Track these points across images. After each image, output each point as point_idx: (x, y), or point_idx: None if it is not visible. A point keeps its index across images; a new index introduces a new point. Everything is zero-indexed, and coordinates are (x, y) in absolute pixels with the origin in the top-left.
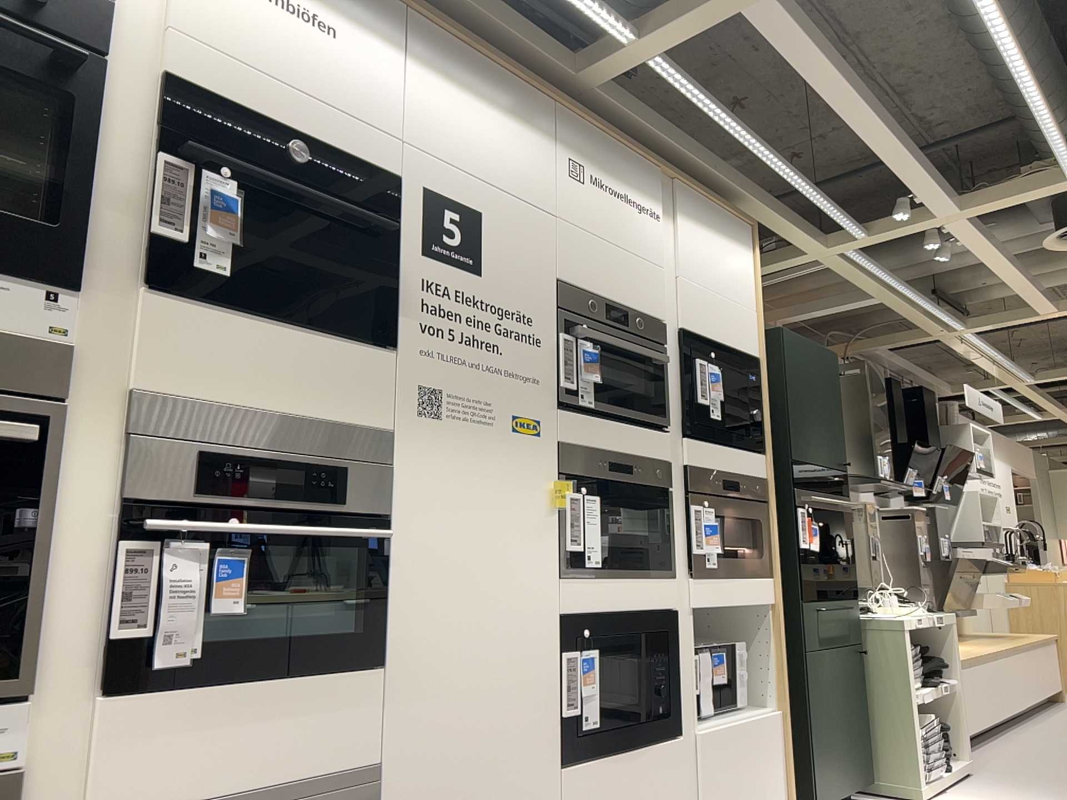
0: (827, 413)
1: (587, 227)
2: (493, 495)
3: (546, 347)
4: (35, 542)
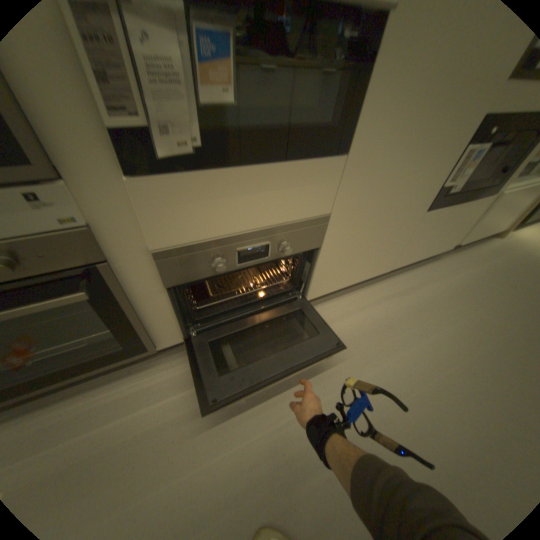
0: None
1: None
2: None
3: None
4: None
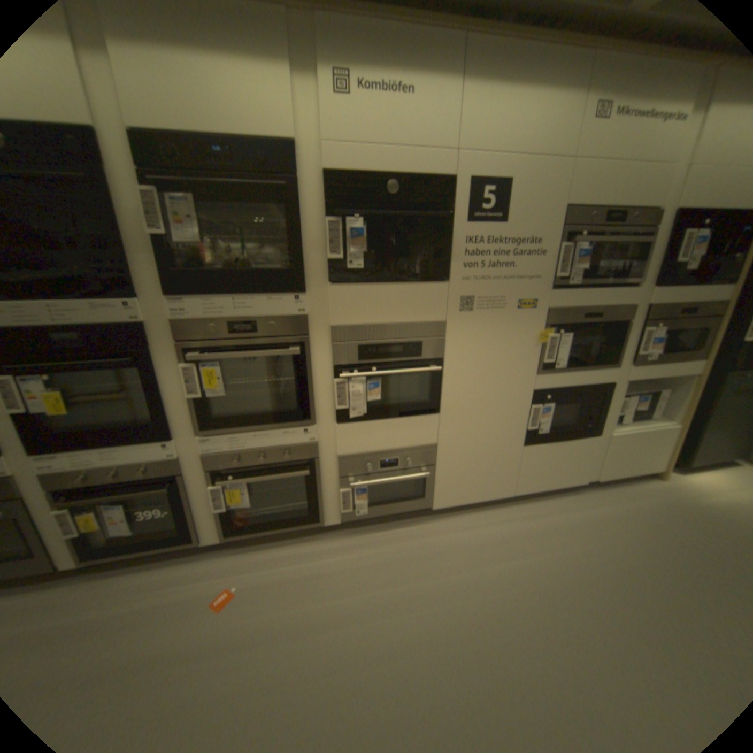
0: None
1: (604, 154)
2: (501, 341)
3: (549, 254)
4: (308, 382)
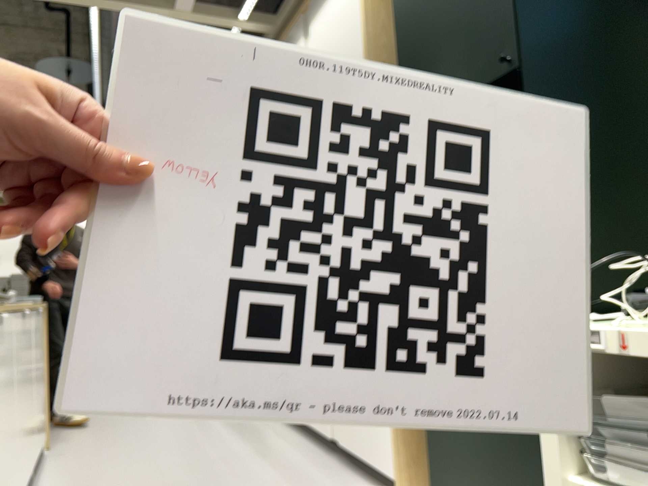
0: (478, 3)
1: None
2: None
3: None
4: None
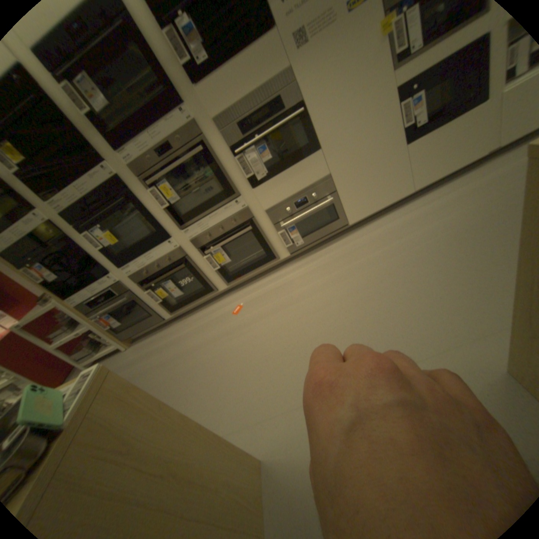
0: None
1: None
2: (346, 56)
3: None
4: (221, 167)
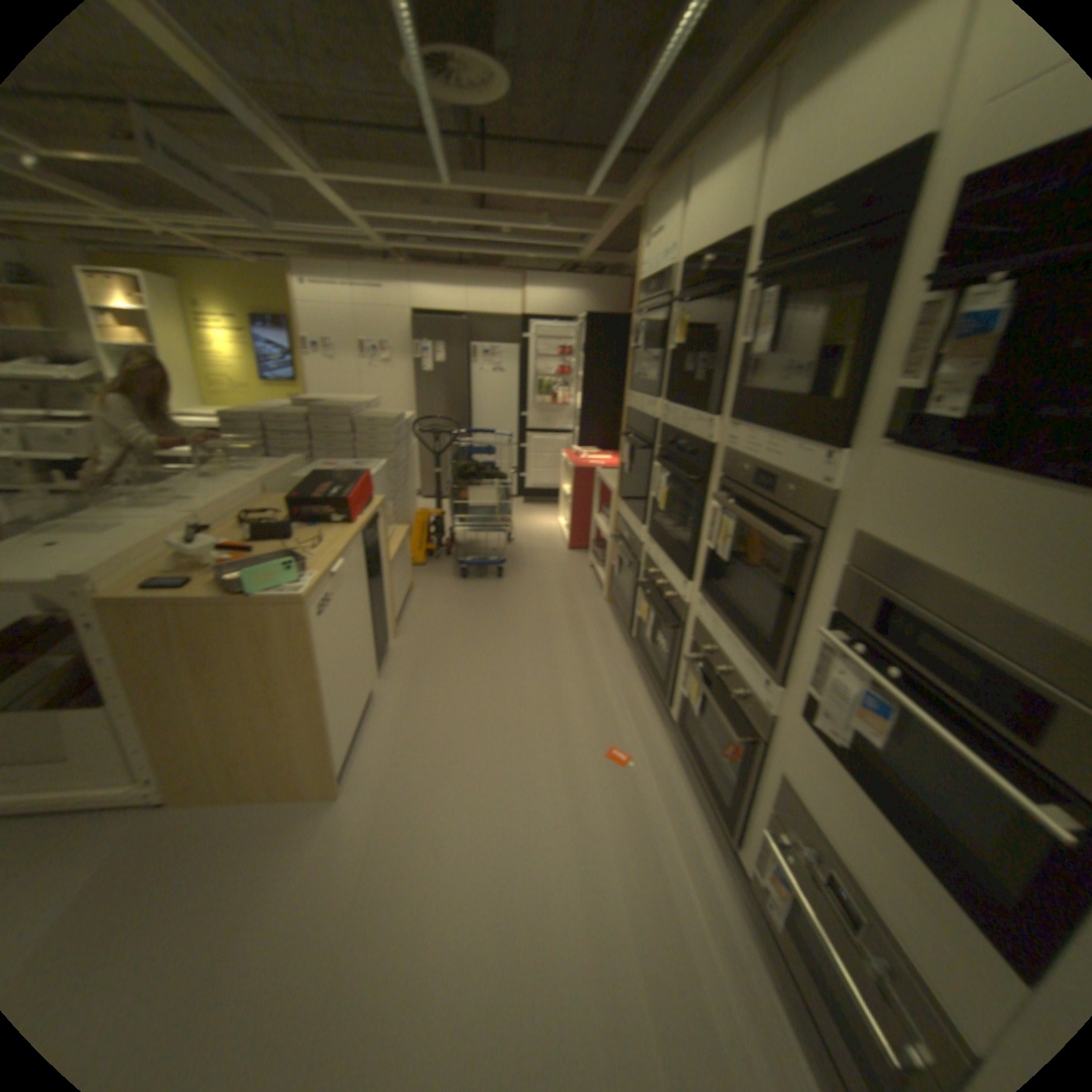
0: None
1: None
2: None
3: None
4: (795, 609)
